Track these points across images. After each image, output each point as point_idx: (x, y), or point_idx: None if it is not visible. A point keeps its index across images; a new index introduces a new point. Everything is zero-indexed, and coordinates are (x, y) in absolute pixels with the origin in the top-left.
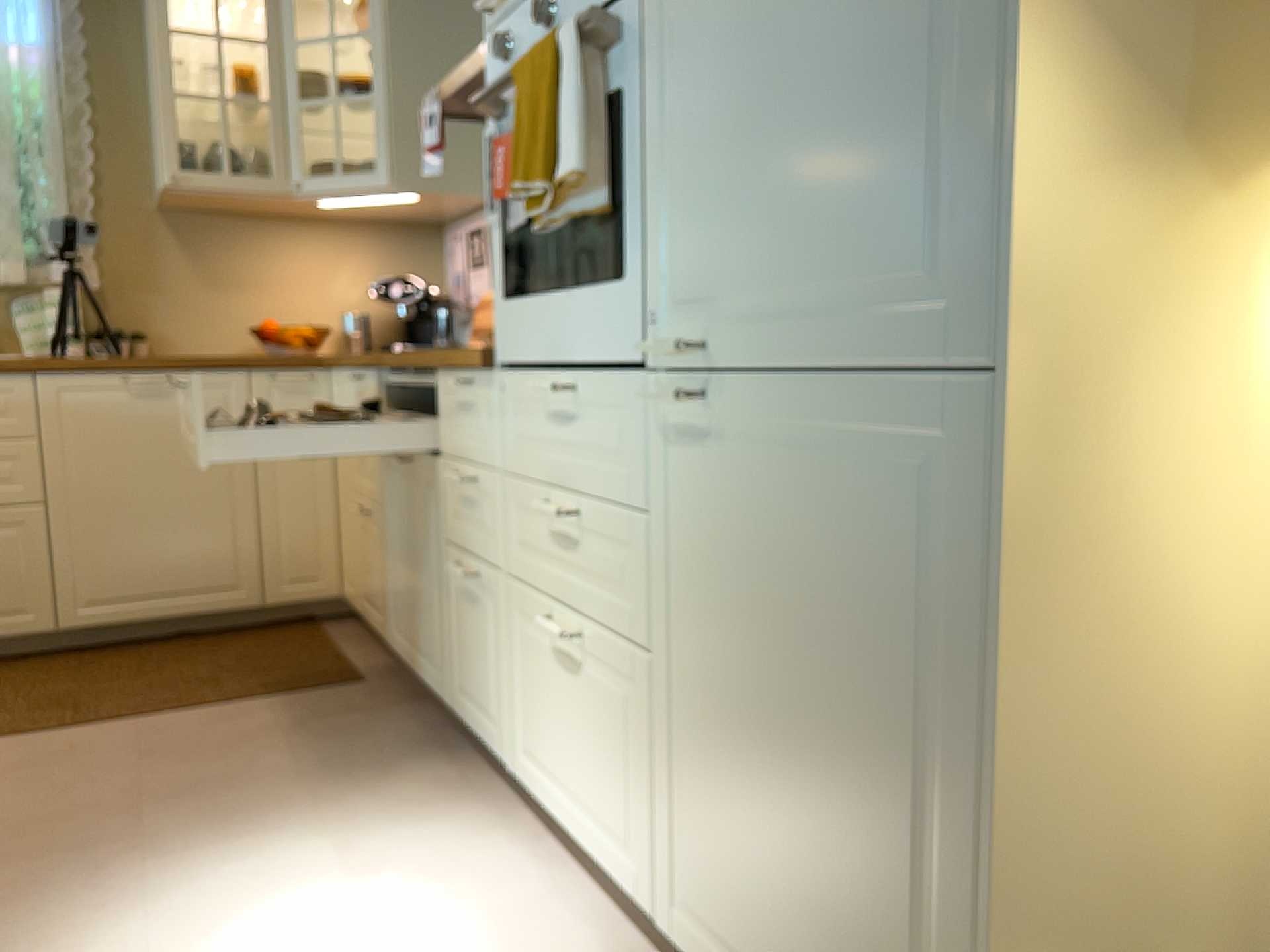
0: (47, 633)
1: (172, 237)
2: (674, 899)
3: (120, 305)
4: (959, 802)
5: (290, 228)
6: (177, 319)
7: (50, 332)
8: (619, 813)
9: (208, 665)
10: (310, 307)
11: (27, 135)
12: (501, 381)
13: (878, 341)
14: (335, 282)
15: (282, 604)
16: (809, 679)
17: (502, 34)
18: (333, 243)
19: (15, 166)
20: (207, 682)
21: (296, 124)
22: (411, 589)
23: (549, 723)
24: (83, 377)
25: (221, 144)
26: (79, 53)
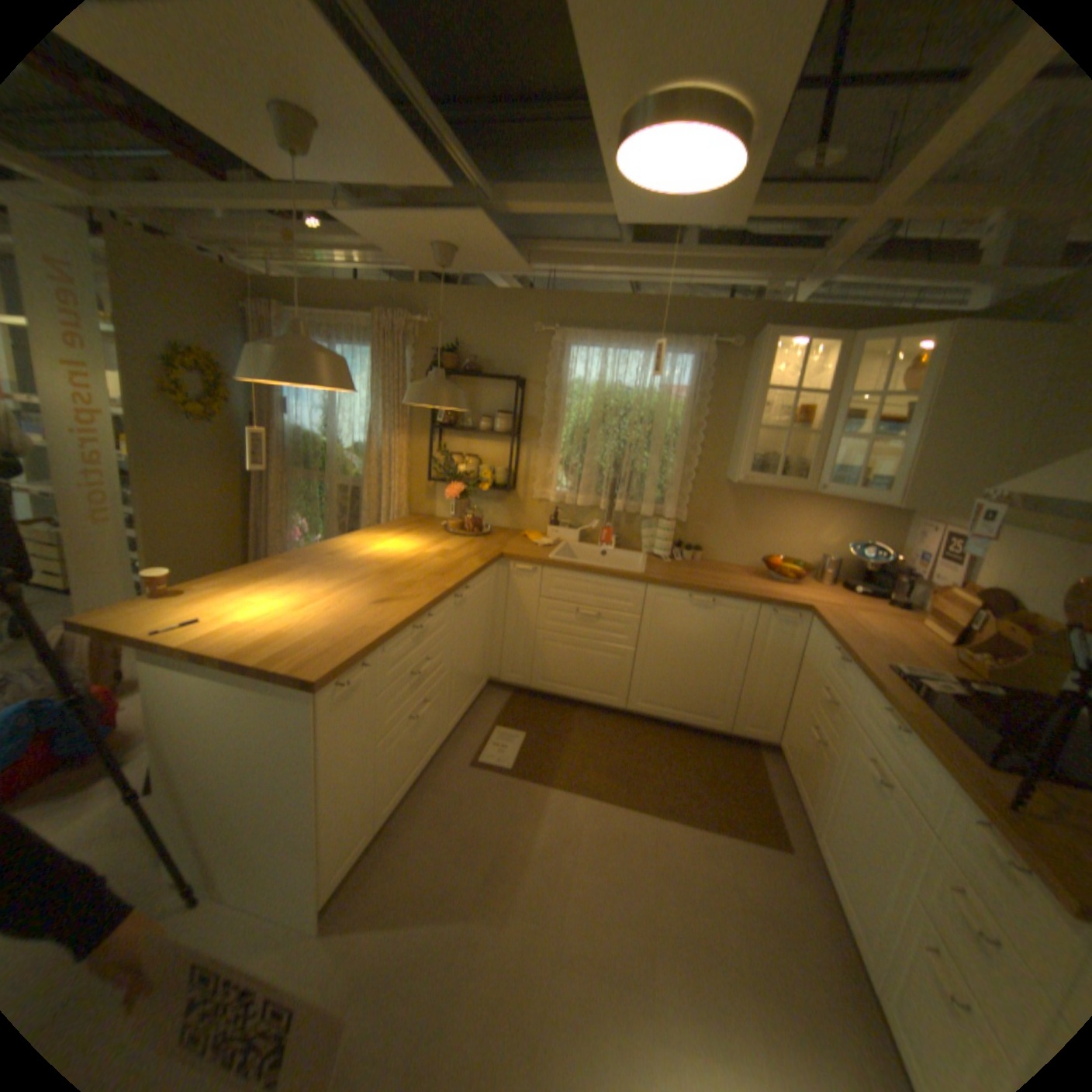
0: (622, 709)
1: (731, 496)
2: None
3: (694, 530)
4: None
5: (804, 497)
6: (721, 542)
7: (657, 543)
8: None
9: (696, 773)
10: (802, 546)
11: (671, 439)
12: None
13: None
14: (824, 533)
15: (742, 737)
16: None
17: None
18: (830, 509)
19: (662, 454)
20: (695, 794)
21: (836, 449)
22: (857, 856)
23: None
24: (670, 592)
25: (779, 456)
26: (709, 393)
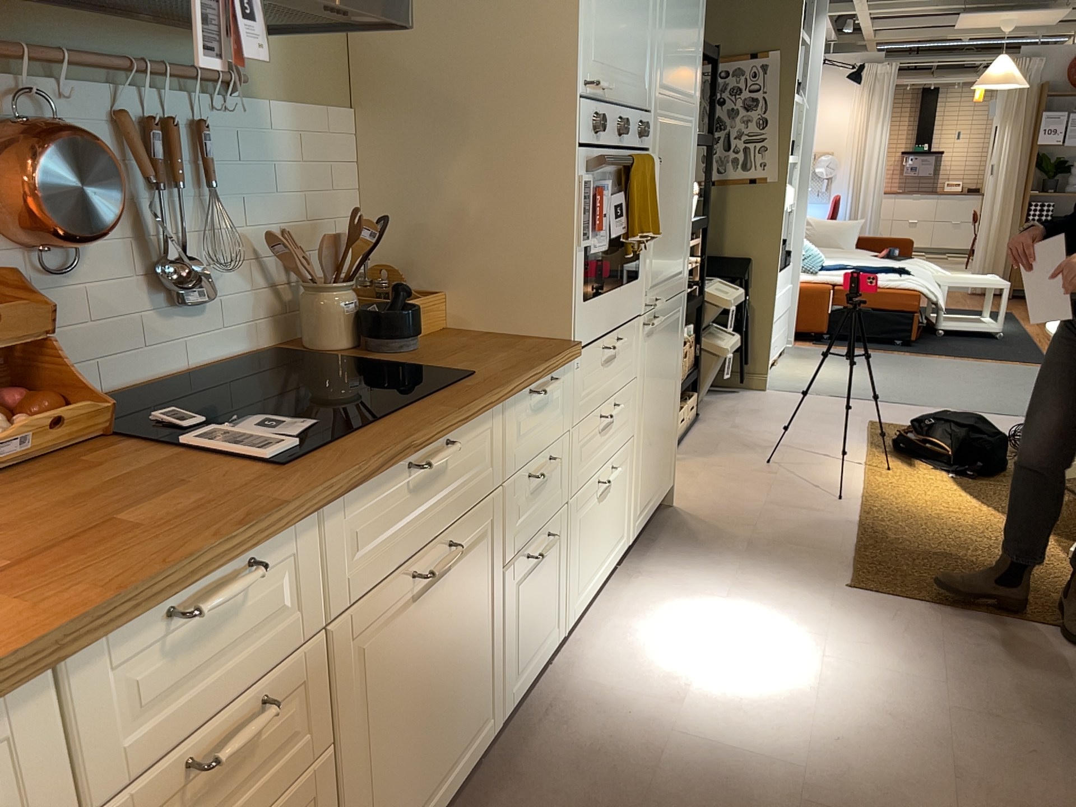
0: None
1: None
2: (635, 520)
3: None
4: (676, 386)
5: None
6: None
7: None
8: (619, 526)
9: None
10: None
11: None
12: (574, 361)
13: (676, 287)
14: None
15: None
16: (664, 387)
17: (606, 119)
18: None
19: None
20: None
21: None
22: (432, 723)
23: (591, 547)
24: None
25: None
26: None
